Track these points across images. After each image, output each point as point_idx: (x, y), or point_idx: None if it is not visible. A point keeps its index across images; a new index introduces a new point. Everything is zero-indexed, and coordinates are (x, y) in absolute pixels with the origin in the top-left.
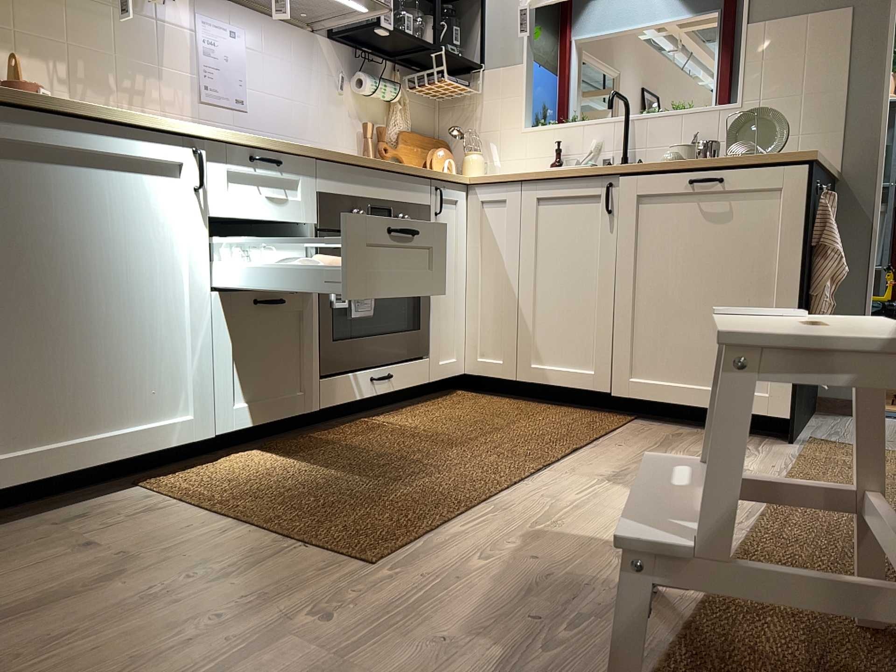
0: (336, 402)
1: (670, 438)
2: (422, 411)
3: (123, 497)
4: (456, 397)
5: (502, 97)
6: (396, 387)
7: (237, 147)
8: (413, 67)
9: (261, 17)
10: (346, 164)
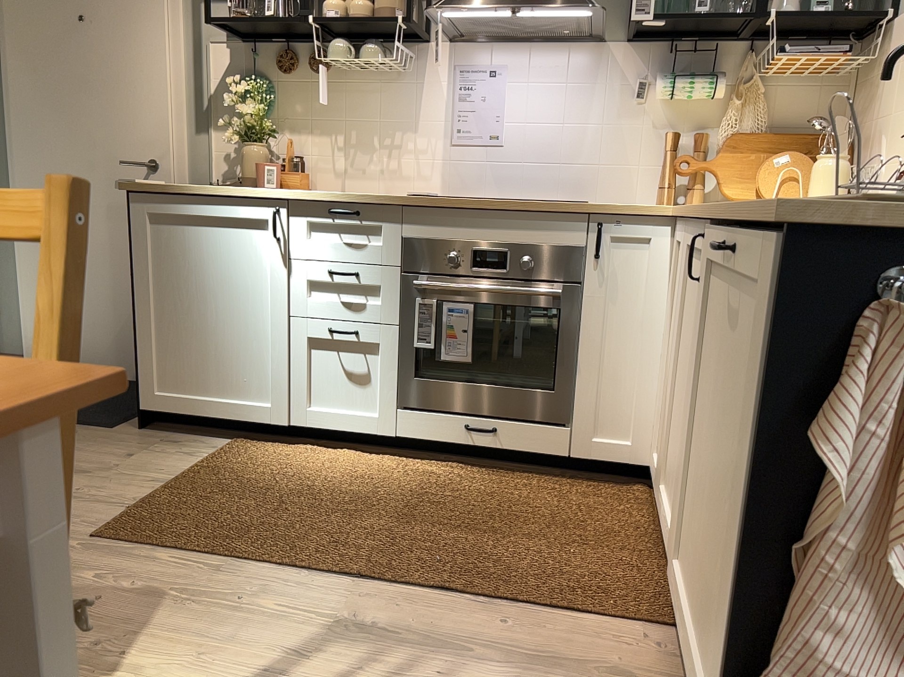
0: (417, 437)
1: (588, 676)
2: (532, 486)
3: (202, 442)
4: (621, 491)
5: (903, 59)
6: (508, 448)
7: (313, 202)
8: (785, 37)
9: (537, 41)
10: (439, 208)
